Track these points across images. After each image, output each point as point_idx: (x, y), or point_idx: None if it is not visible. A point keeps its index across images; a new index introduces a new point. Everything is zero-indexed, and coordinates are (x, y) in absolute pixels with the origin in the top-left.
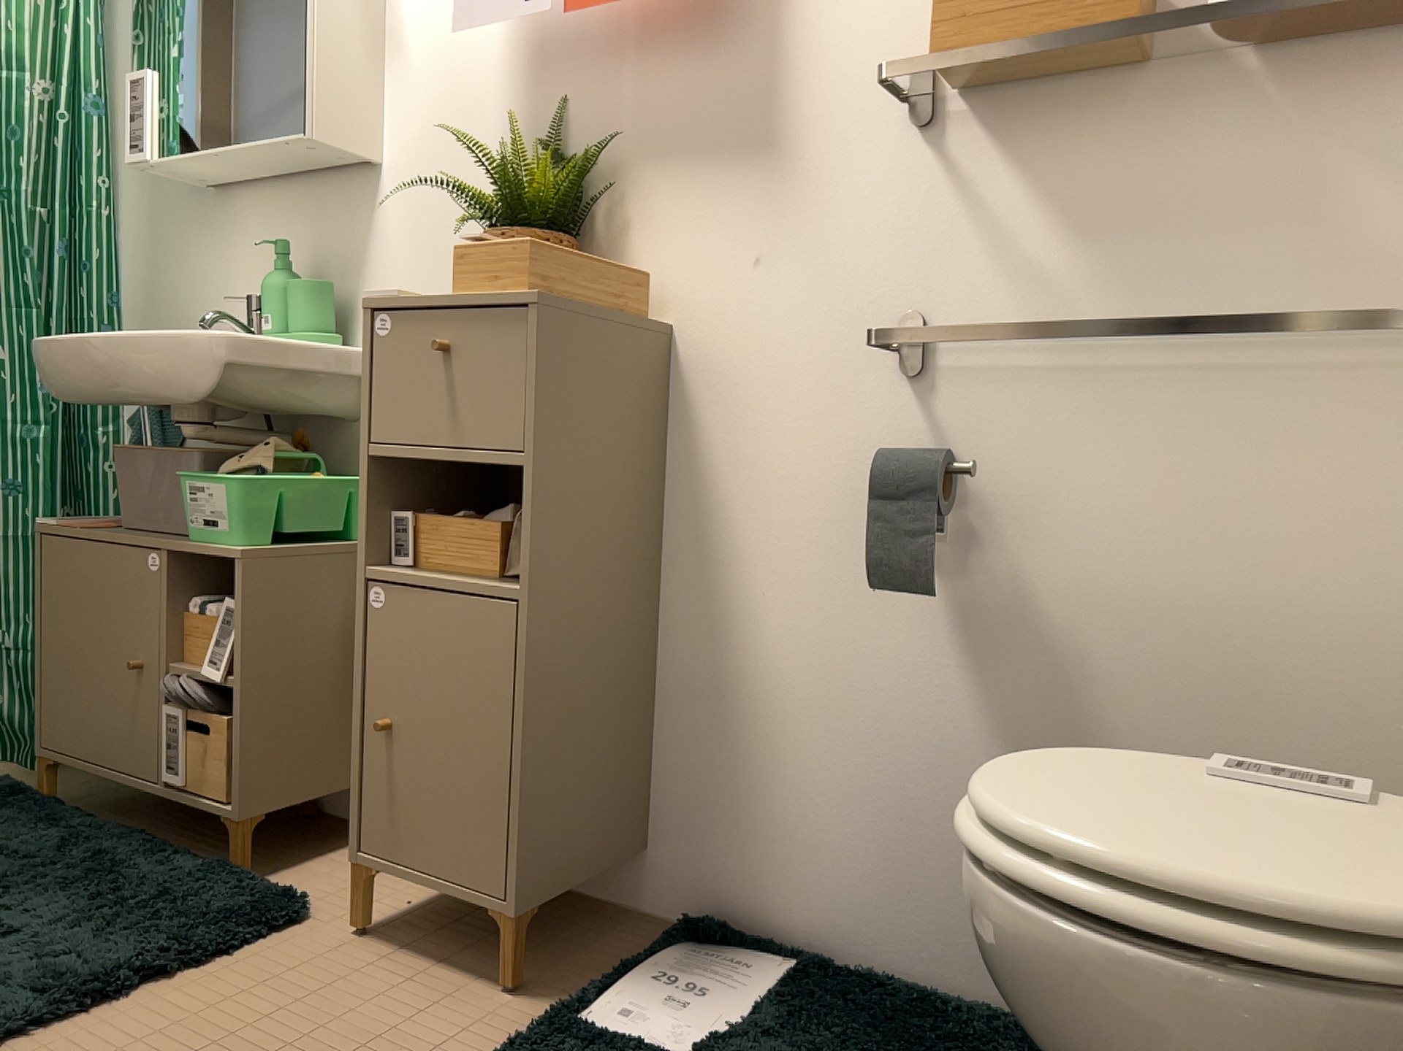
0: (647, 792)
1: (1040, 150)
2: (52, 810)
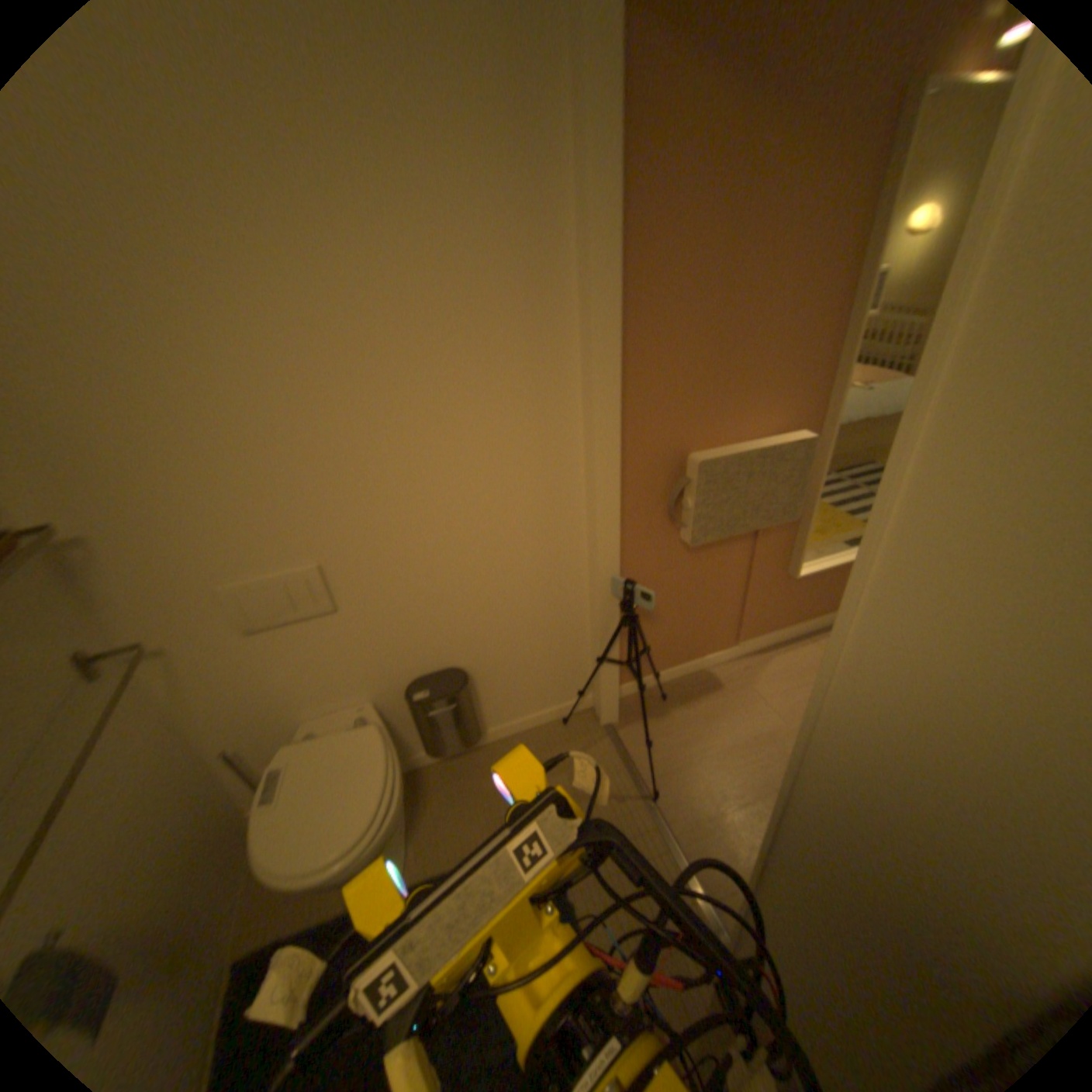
0: None
1: None
2: None
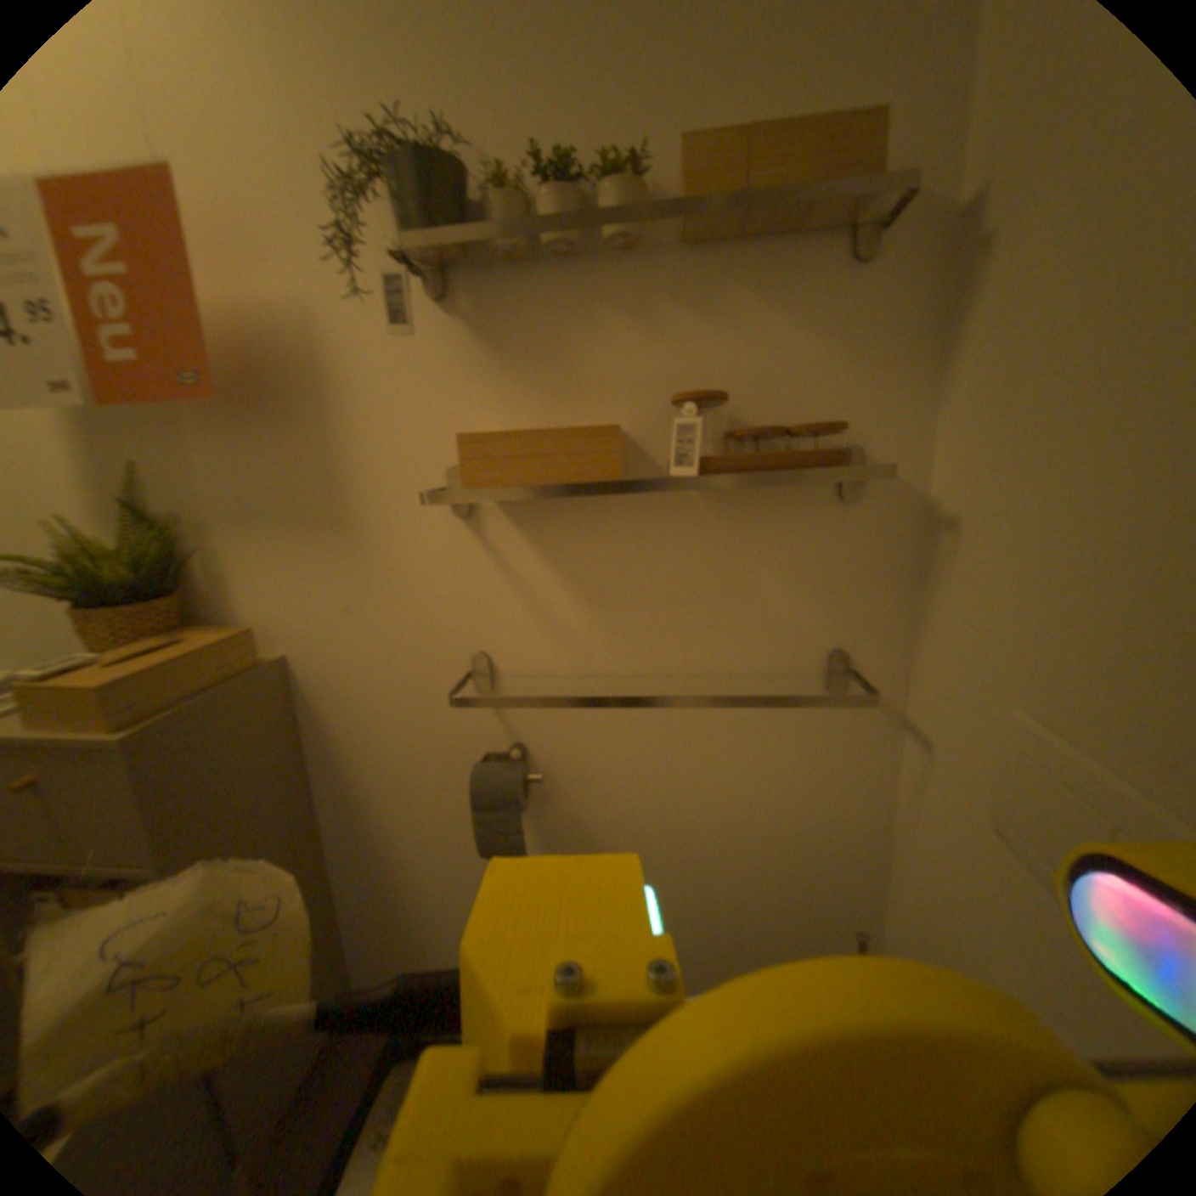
0: (343, 970)
1: (562, 536)
2: None
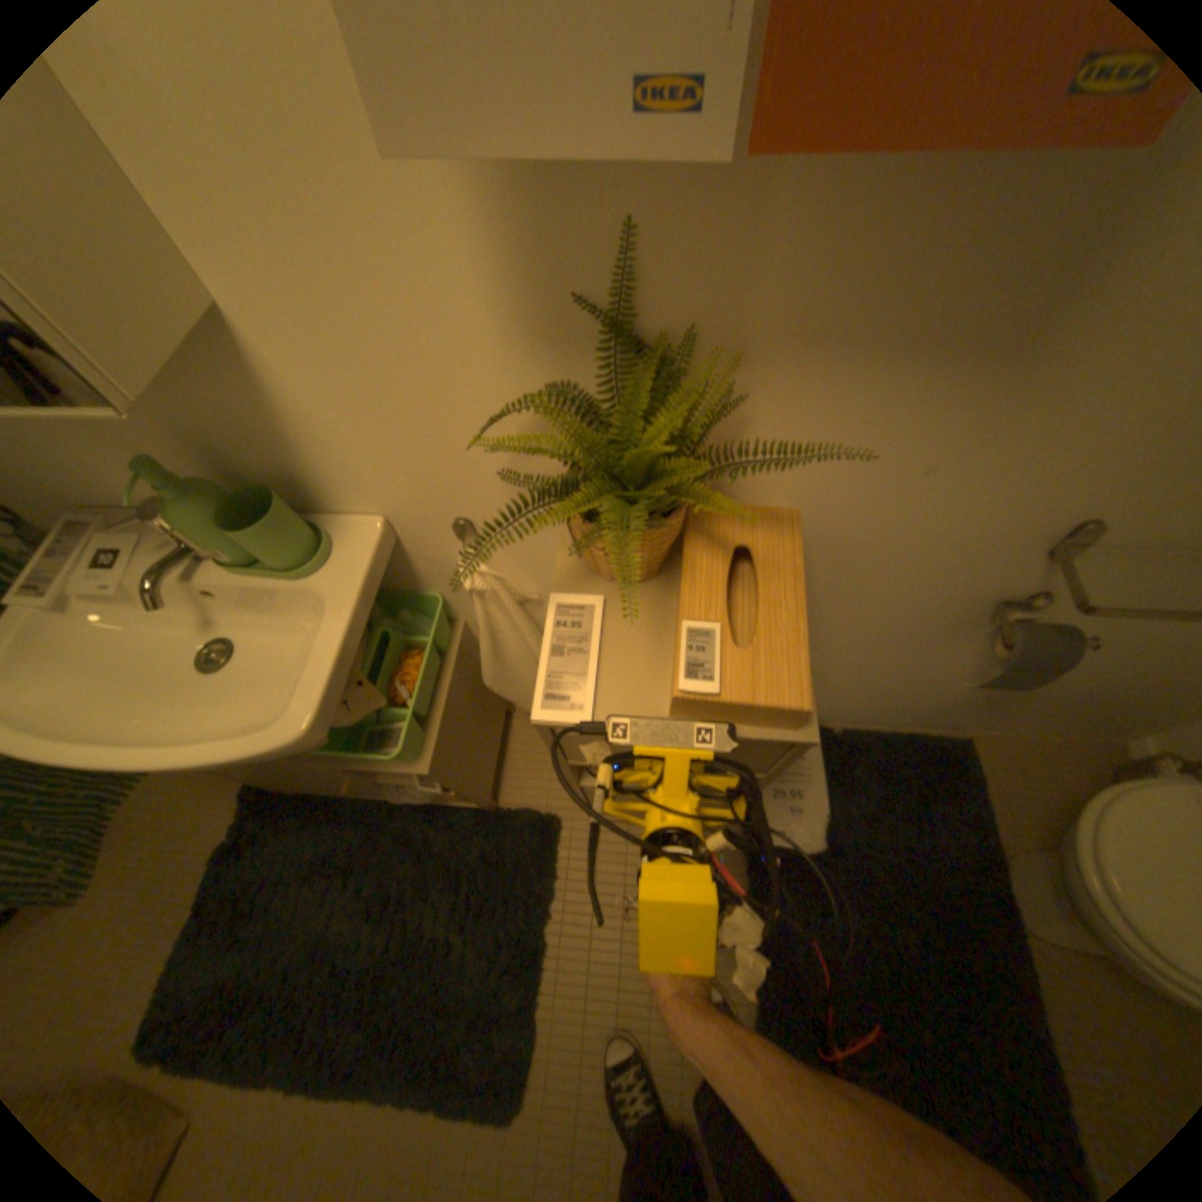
0: None
1: None
2: (317, 821)
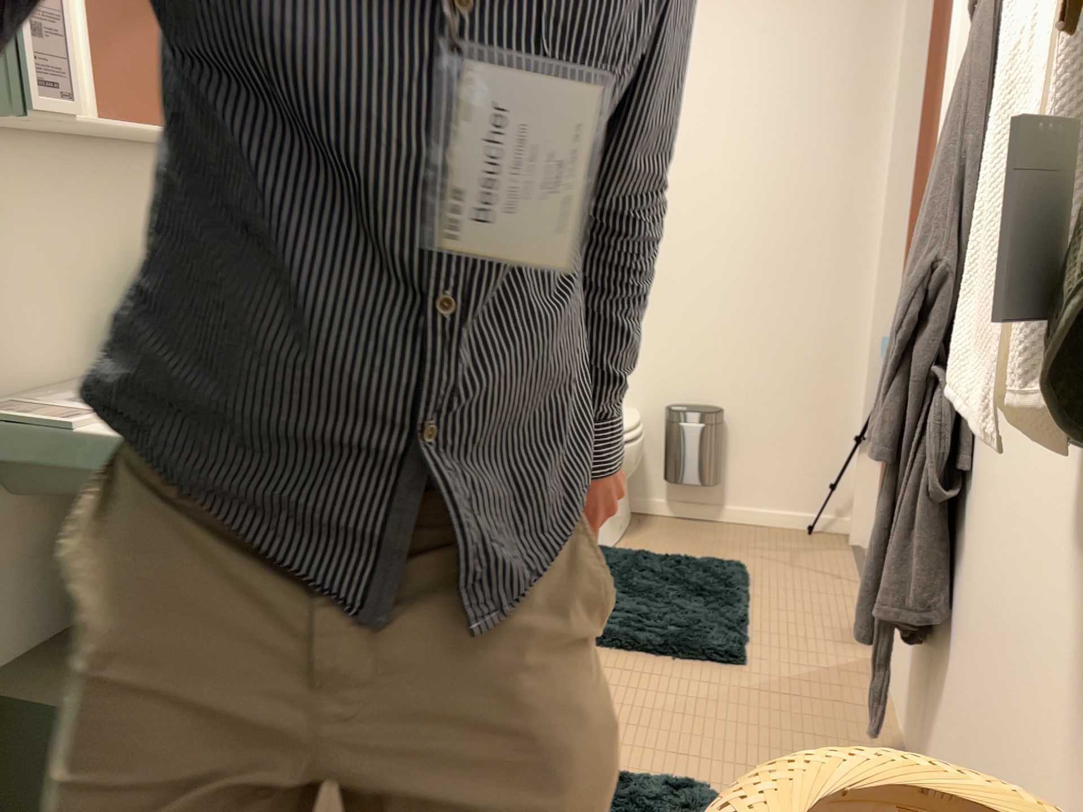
0: None
1: None
2: None
